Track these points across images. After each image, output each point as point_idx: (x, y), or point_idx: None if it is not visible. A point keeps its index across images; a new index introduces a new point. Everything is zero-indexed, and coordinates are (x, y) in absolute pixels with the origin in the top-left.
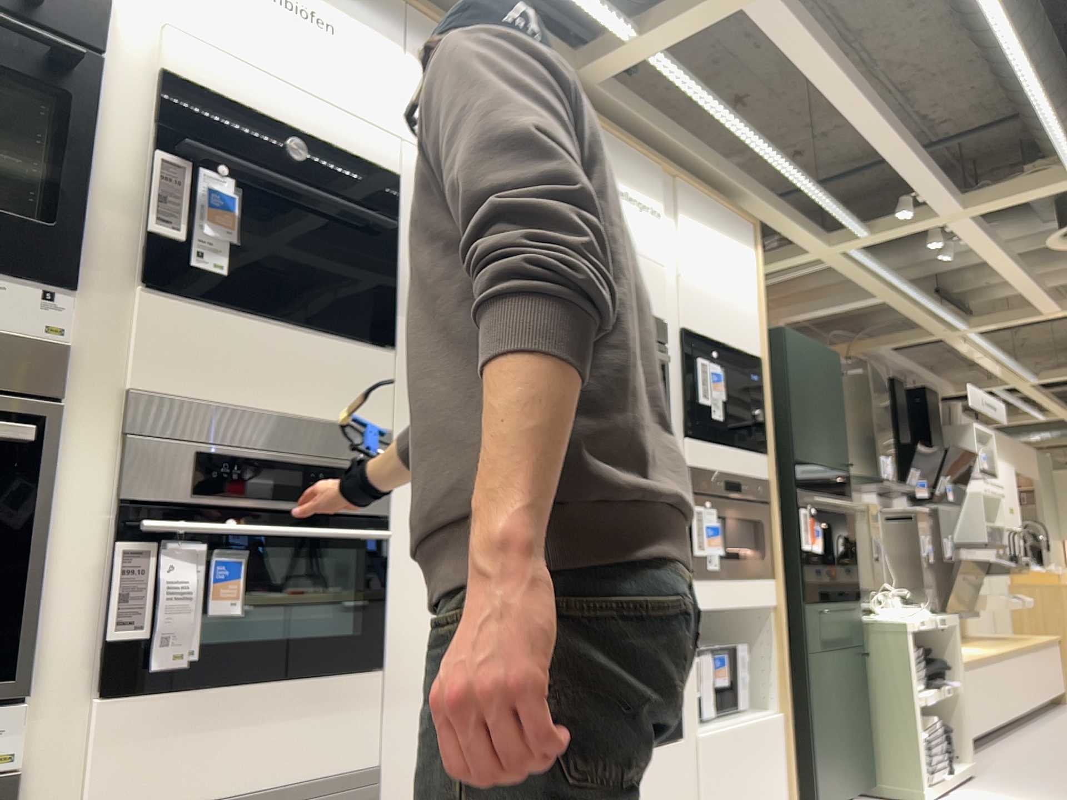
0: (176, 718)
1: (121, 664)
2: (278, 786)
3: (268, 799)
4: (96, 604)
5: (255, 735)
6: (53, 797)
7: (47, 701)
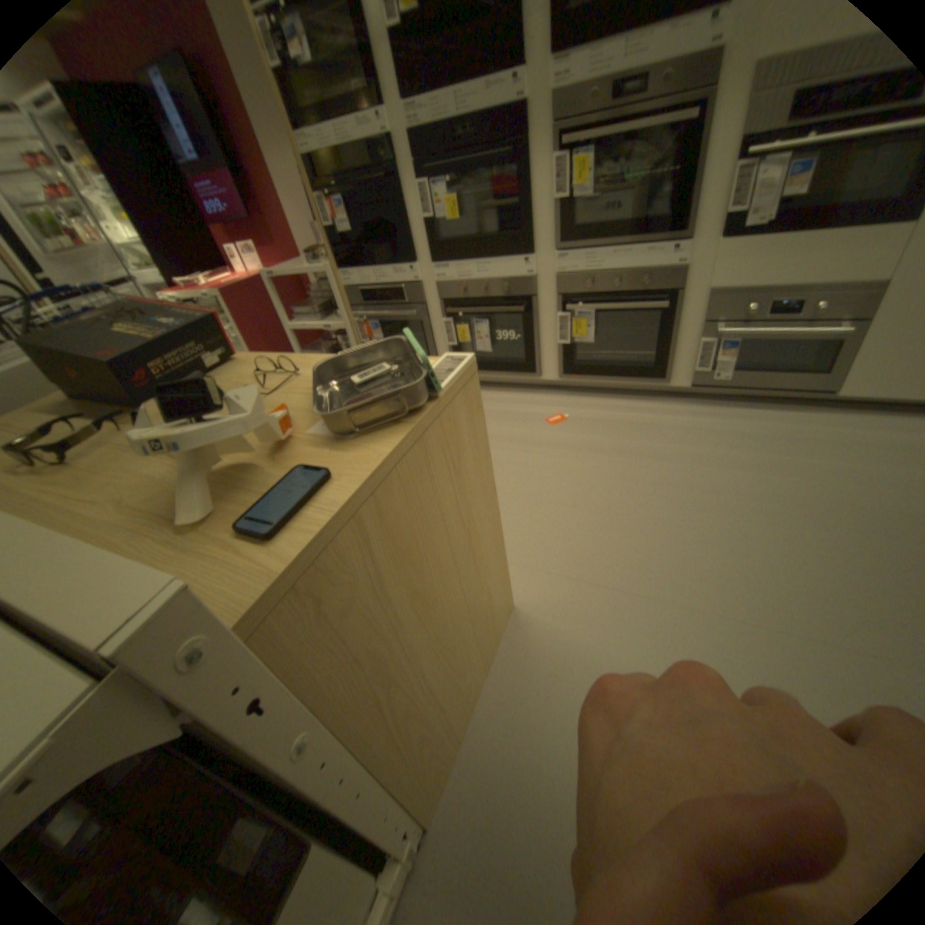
0: (760, 244)
1: (736, 219)
2: (813, 280)
3: (804, 286)
4: (728, 191)
5: (804, 255)
6: (704, 272)
7: (704, 235)
